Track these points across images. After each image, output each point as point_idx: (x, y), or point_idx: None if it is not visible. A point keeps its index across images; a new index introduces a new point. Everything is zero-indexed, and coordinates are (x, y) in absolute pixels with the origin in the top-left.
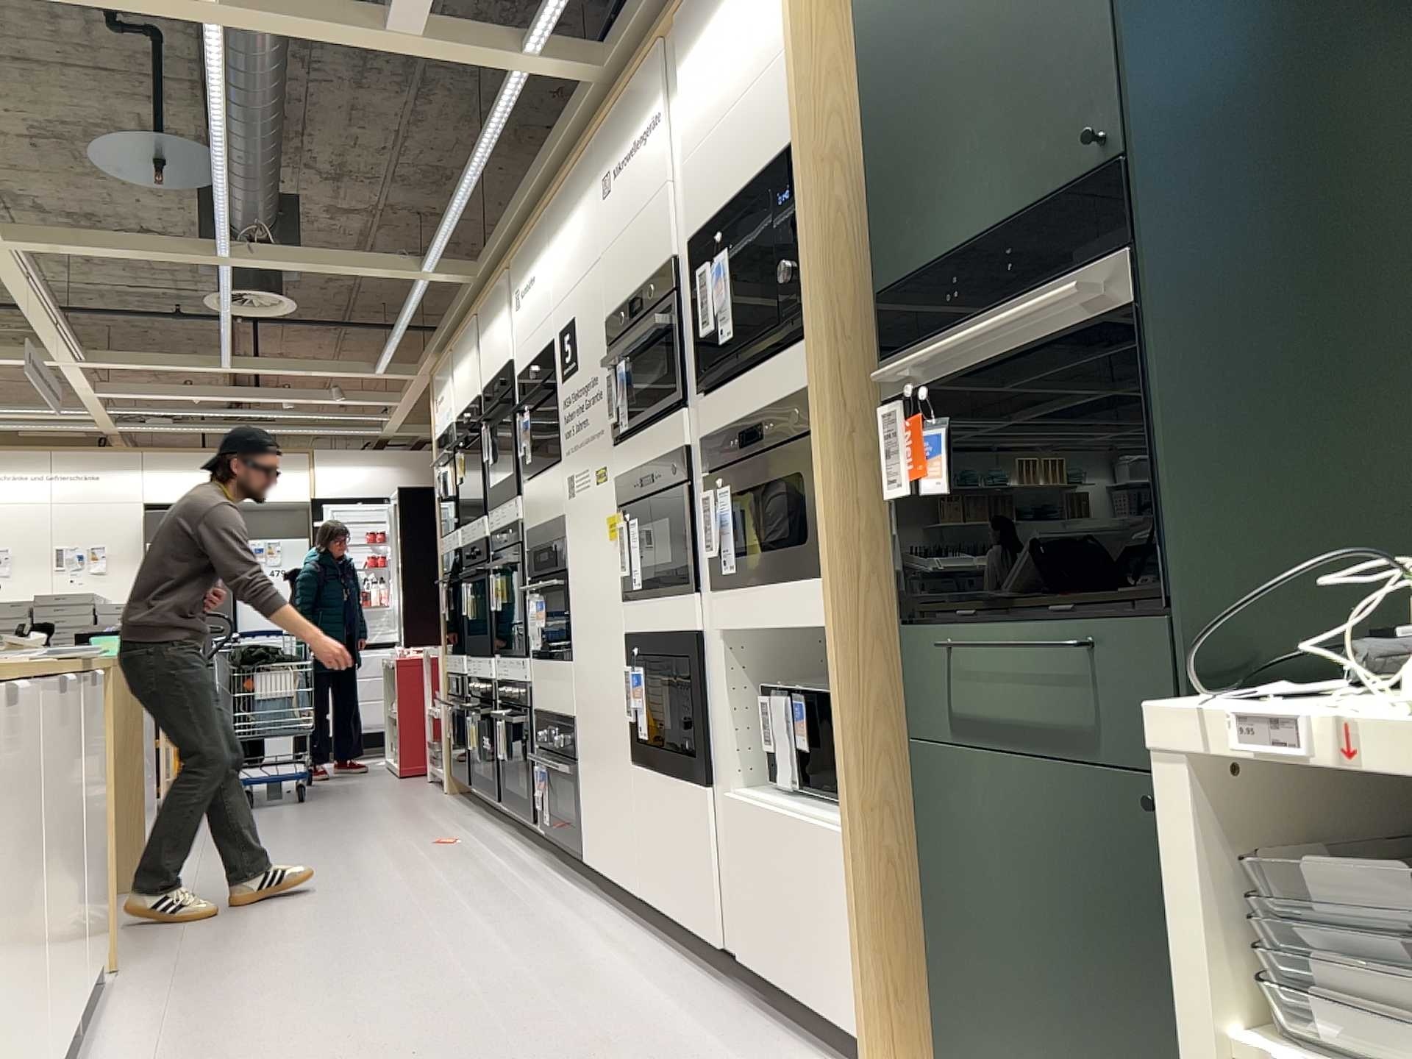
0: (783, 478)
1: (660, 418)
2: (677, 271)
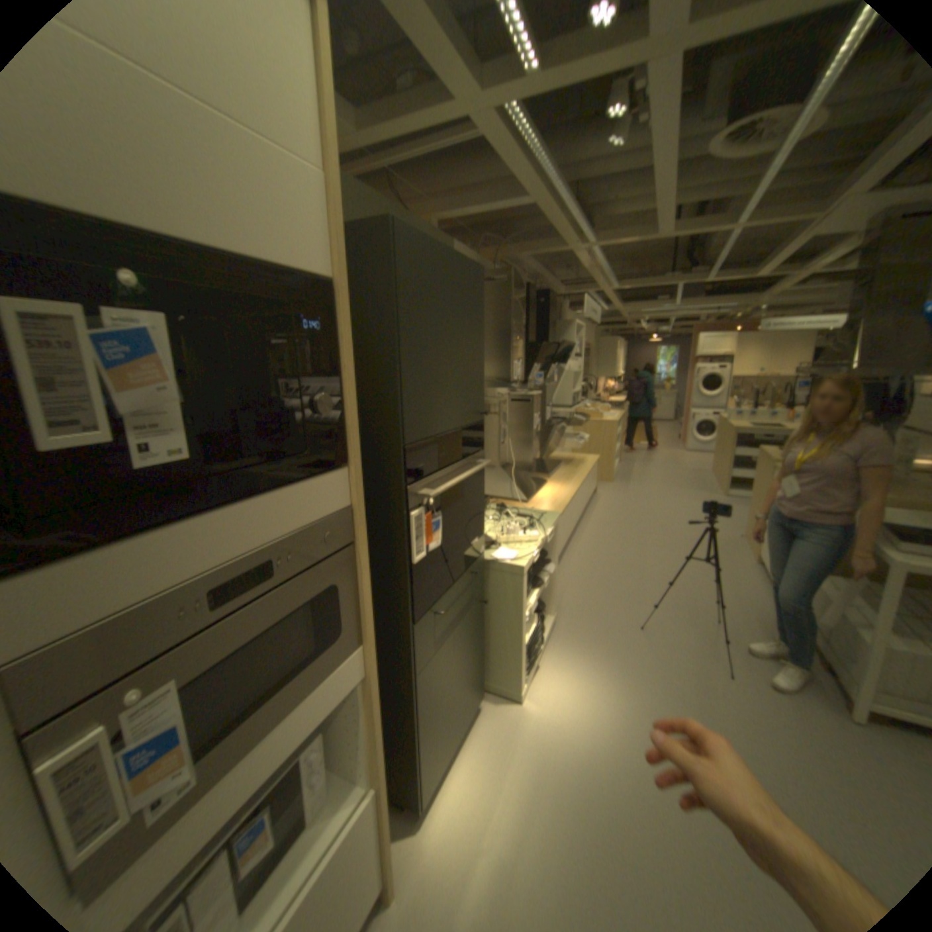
0: (295, 608)
1: None
2: None
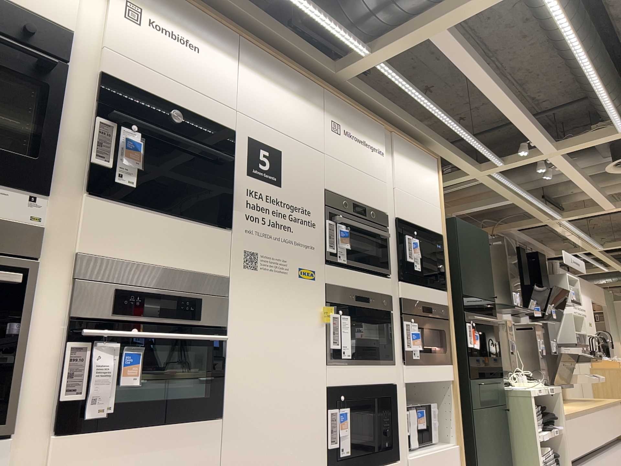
0: (436, 329)
1: (366, 272)
2: (388, 221)
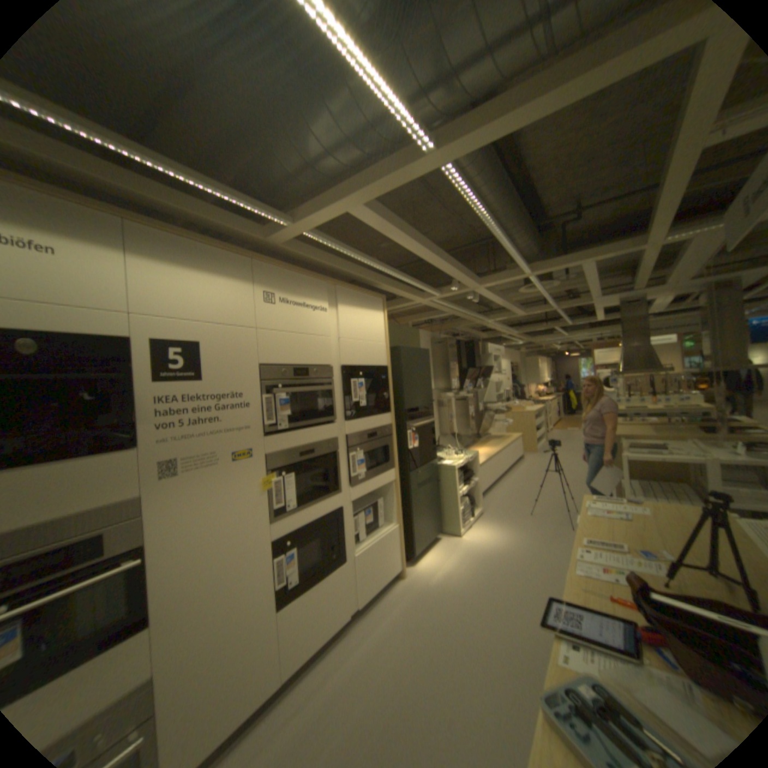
0: (380, 447)
1: (310, 426)
2: (332, 372)
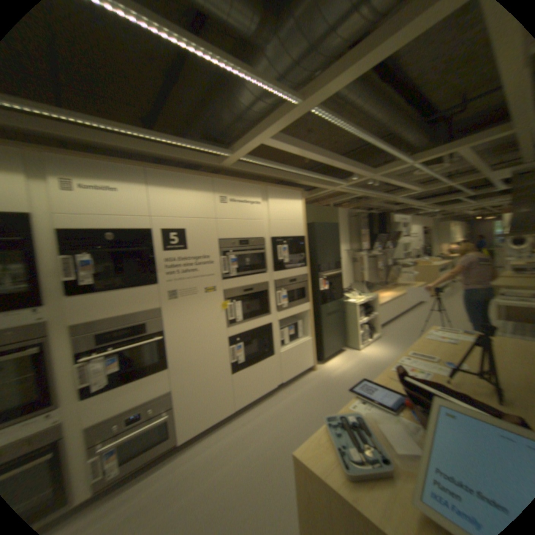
0: (297, 288)
1: (249, 274)
2: (263, 242)
